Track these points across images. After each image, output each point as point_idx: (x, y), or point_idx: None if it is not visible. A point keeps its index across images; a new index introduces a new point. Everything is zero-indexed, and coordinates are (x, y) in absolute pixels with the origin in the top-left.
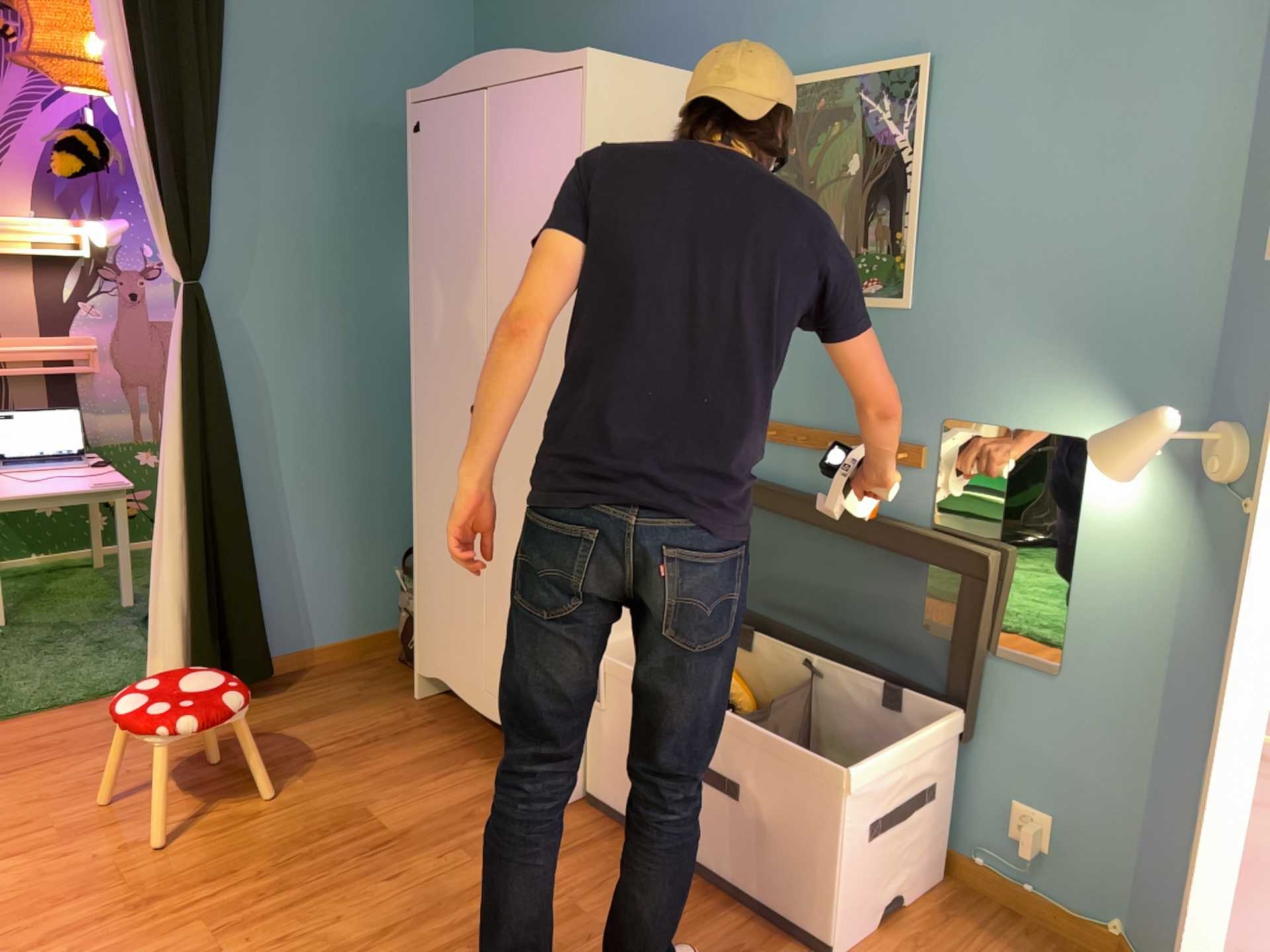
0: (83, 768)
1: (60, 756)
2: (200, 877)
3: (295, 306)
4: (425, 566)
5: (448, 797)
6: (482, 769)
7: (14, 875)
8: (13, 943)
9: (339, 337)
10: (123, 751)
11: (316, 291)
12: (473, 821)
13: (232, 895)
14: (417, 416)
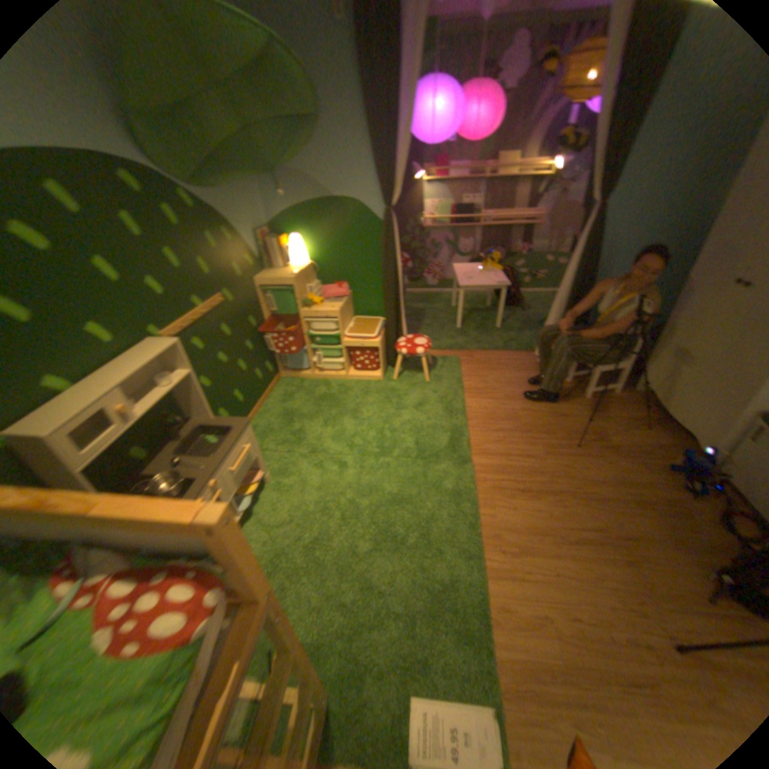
0: (512, 376)
1: (506, 370)
2: (542, 431)
3: (646, 211)
4: (666, 343)
5: (641, 441)
6: (660, 435)
7: (491, 406)
8: (489, 427)
9: (662, 226)
10: (524, 375)
11: (660, 202)
12: (650, 456)
13: (552, 442)
14: (694, 276)
